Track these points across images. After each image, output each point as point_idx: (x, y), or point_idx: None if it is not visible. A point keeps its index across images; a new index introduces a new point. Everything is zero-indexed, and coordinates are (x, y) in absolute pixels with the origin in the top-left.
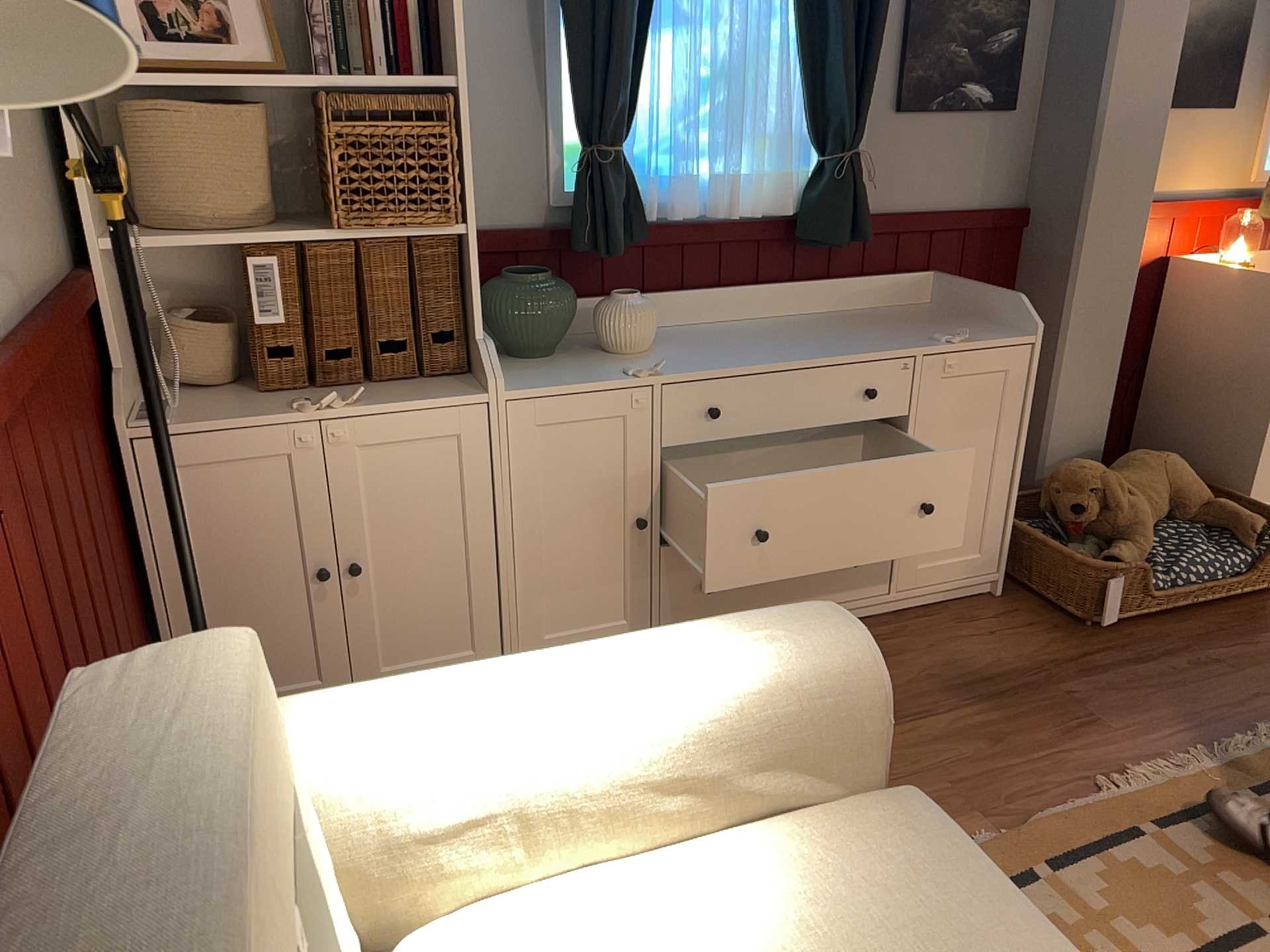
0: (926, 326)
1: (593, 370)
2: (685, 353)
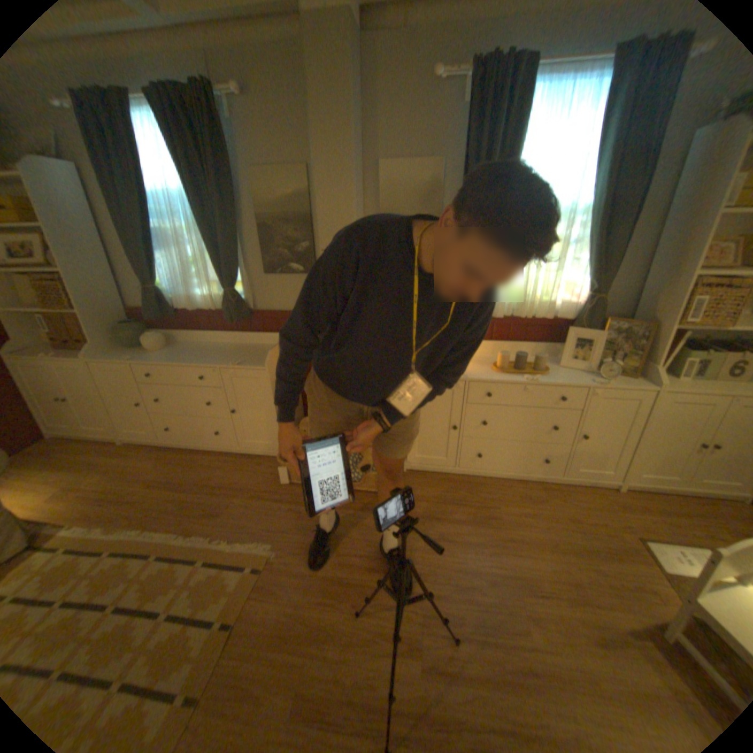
0: (252, 356)
1: (123, 356)
2: (160, 354)
